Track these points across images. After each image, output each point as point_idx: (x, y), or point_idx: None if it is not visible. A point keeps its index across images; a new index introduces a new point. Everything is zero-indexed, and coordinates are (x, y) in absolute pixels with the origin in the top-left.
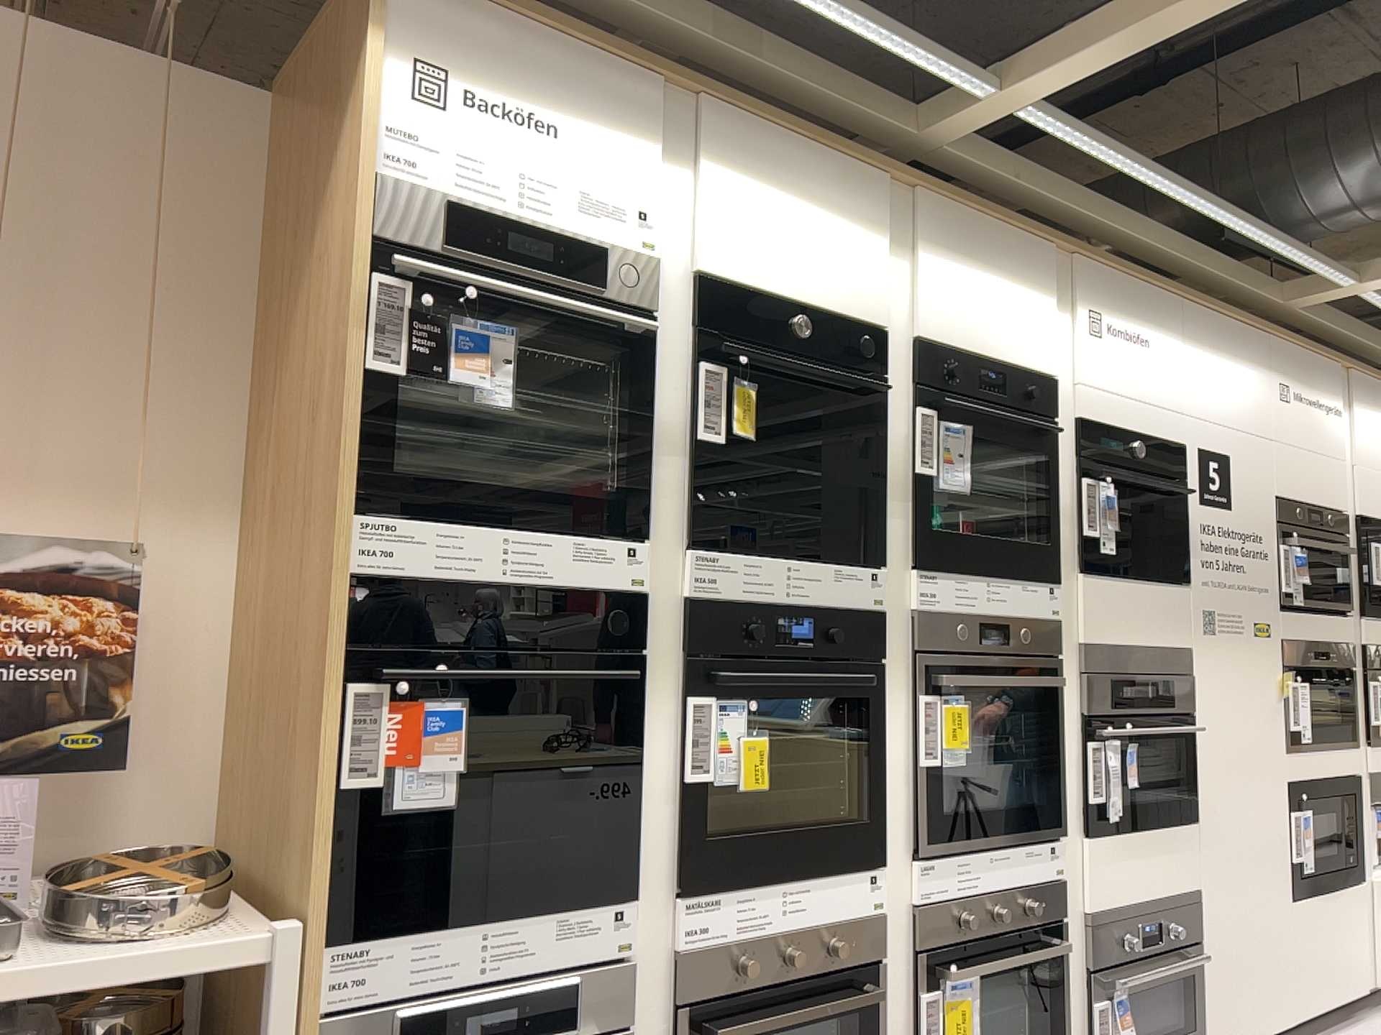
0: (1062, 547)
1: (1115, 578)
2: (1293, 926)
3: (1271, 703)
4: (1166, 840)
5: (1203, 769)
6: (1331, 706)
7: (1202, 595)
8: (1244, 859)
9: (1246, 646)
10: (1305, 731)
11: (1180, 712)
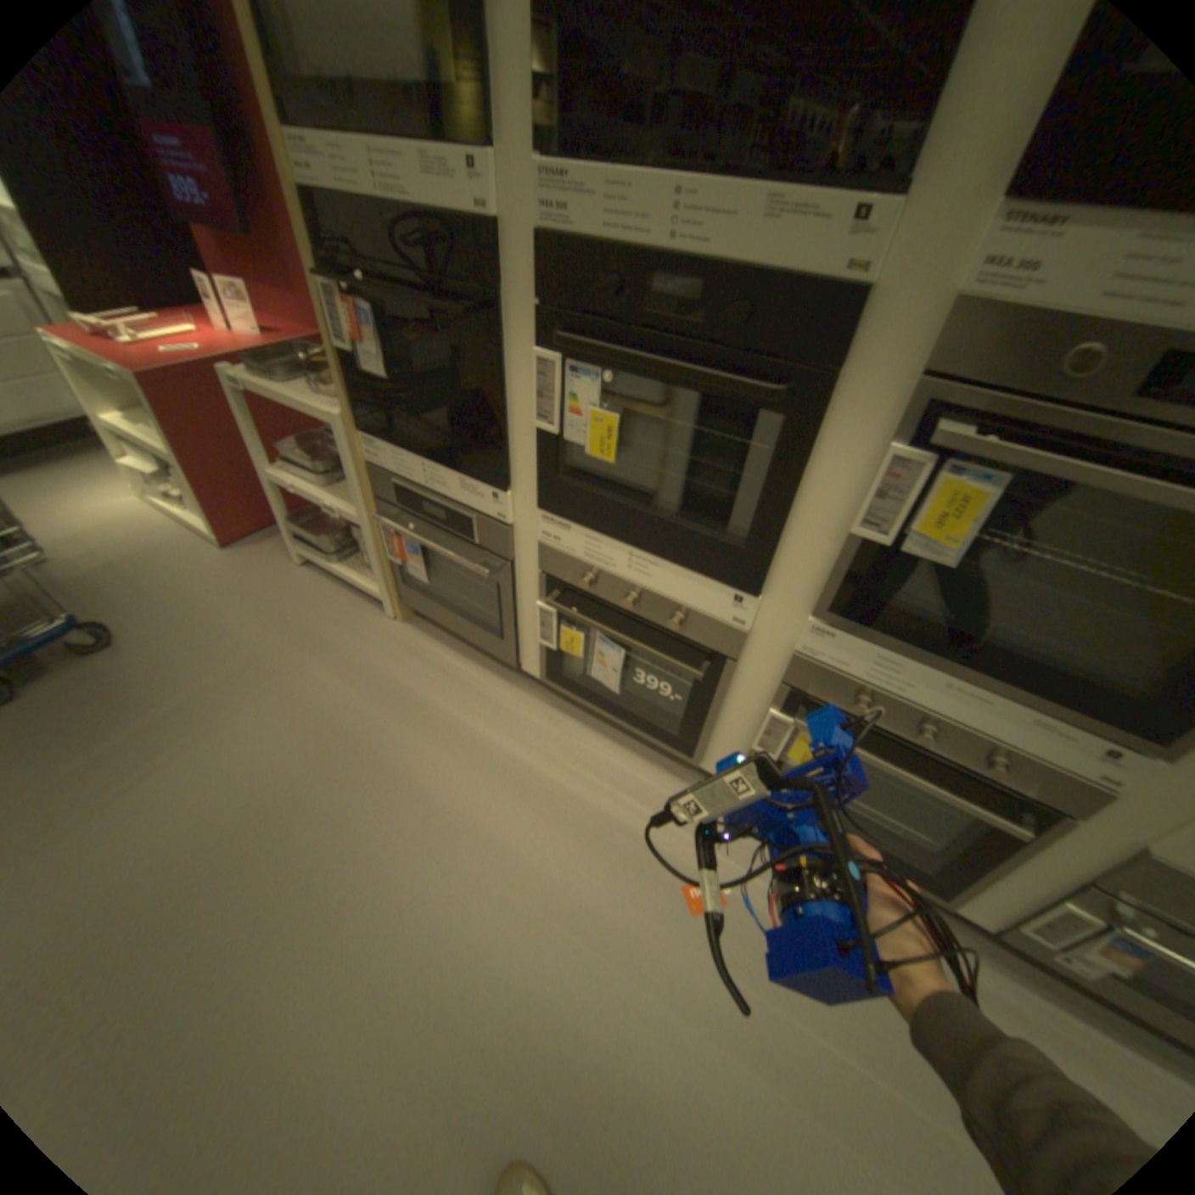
0: None
1: None
2: None
3: None
4: None
5: None
6: None
7: None
8: None
9: None
10: None
11: None
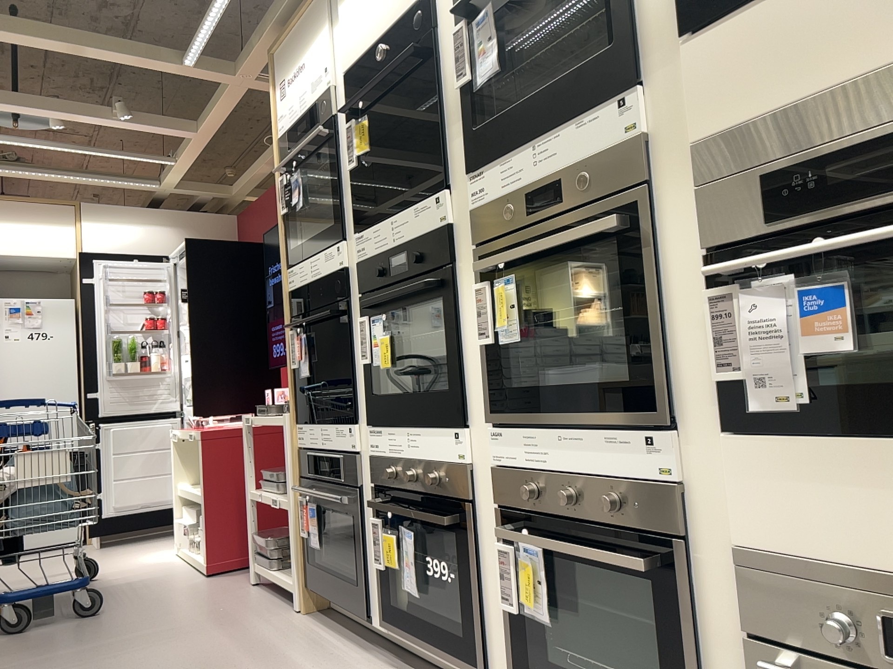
0: (652, 25)
1: None
2: None
3: None
4: None
5: None
6: None
7: None
8: None
9: None
10: None
11: None
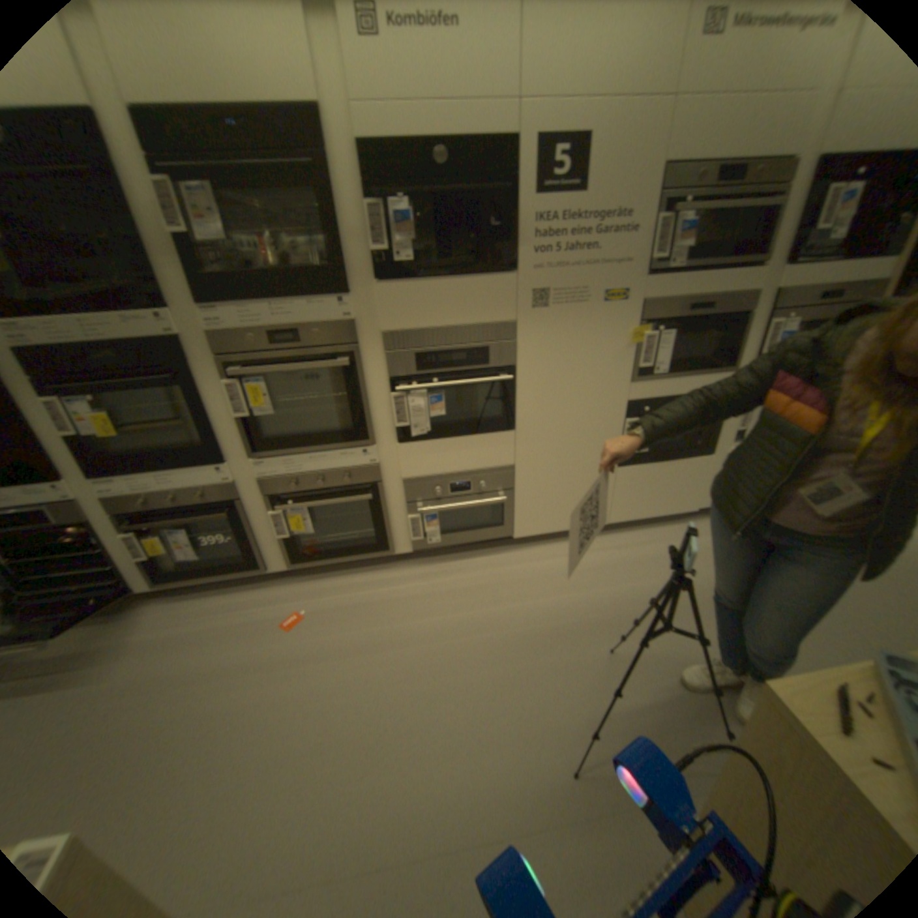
0: (353, 264)
1: (414, 280)
2: (614, 481)
3: (618, 351)
4: (477, 443)
5: (522, 401)
6: (712, 345)
7: (532, 278)
8: (564, 449)
9: (592, 311)
10: (661, 367)
11: (506, 366)
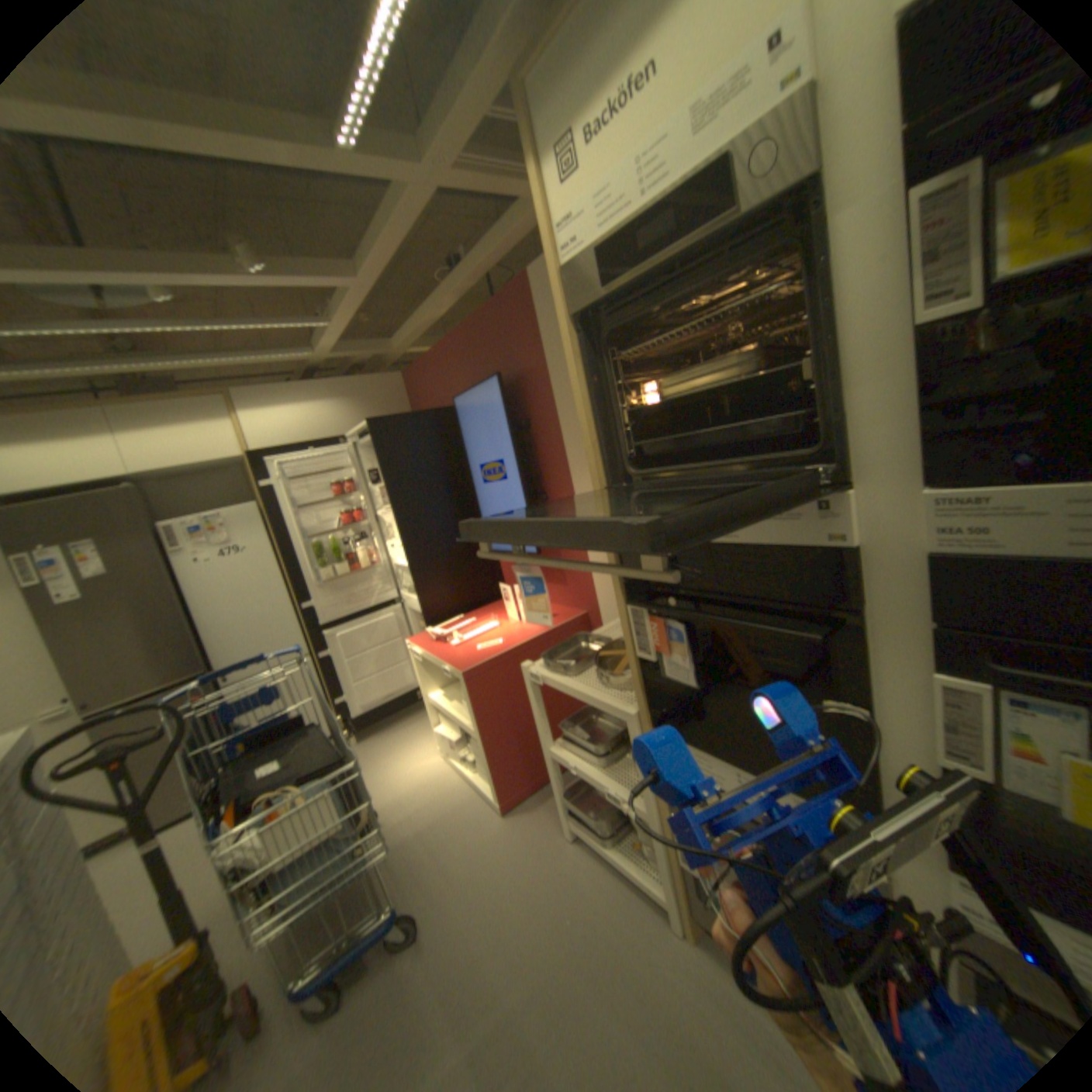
0: None
1: None
2: None
3: None
4: None
5: None
6: None
7: None
8: None
9: None
10: None
11: None
